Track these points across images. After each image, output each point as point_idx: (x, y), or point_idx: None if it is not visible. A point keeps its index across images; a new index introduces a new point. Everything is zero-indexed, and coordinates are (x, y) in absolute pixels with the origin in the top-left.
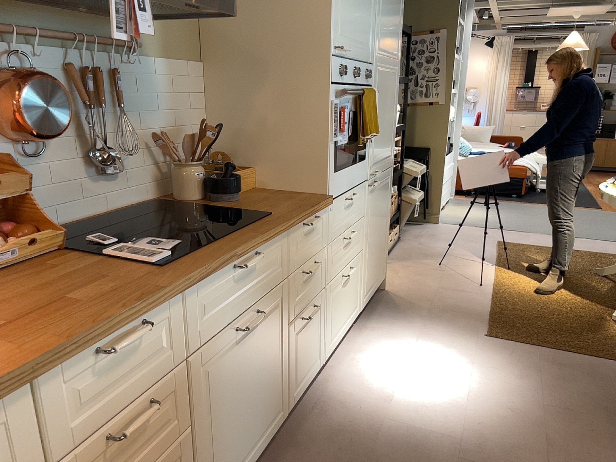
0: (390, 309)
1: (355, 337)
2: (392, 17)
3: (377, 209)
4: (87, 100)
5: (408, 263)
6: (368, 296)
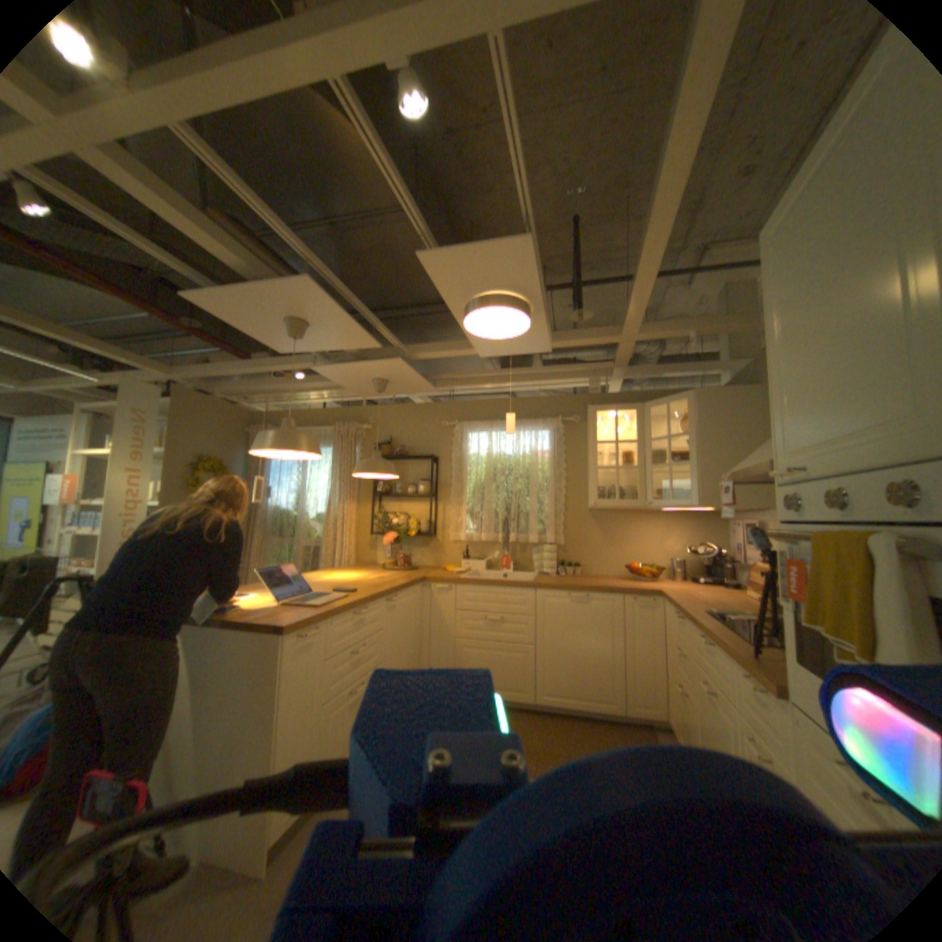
0: None
1: None
2: None
3: None
4: None
5: None
6: None
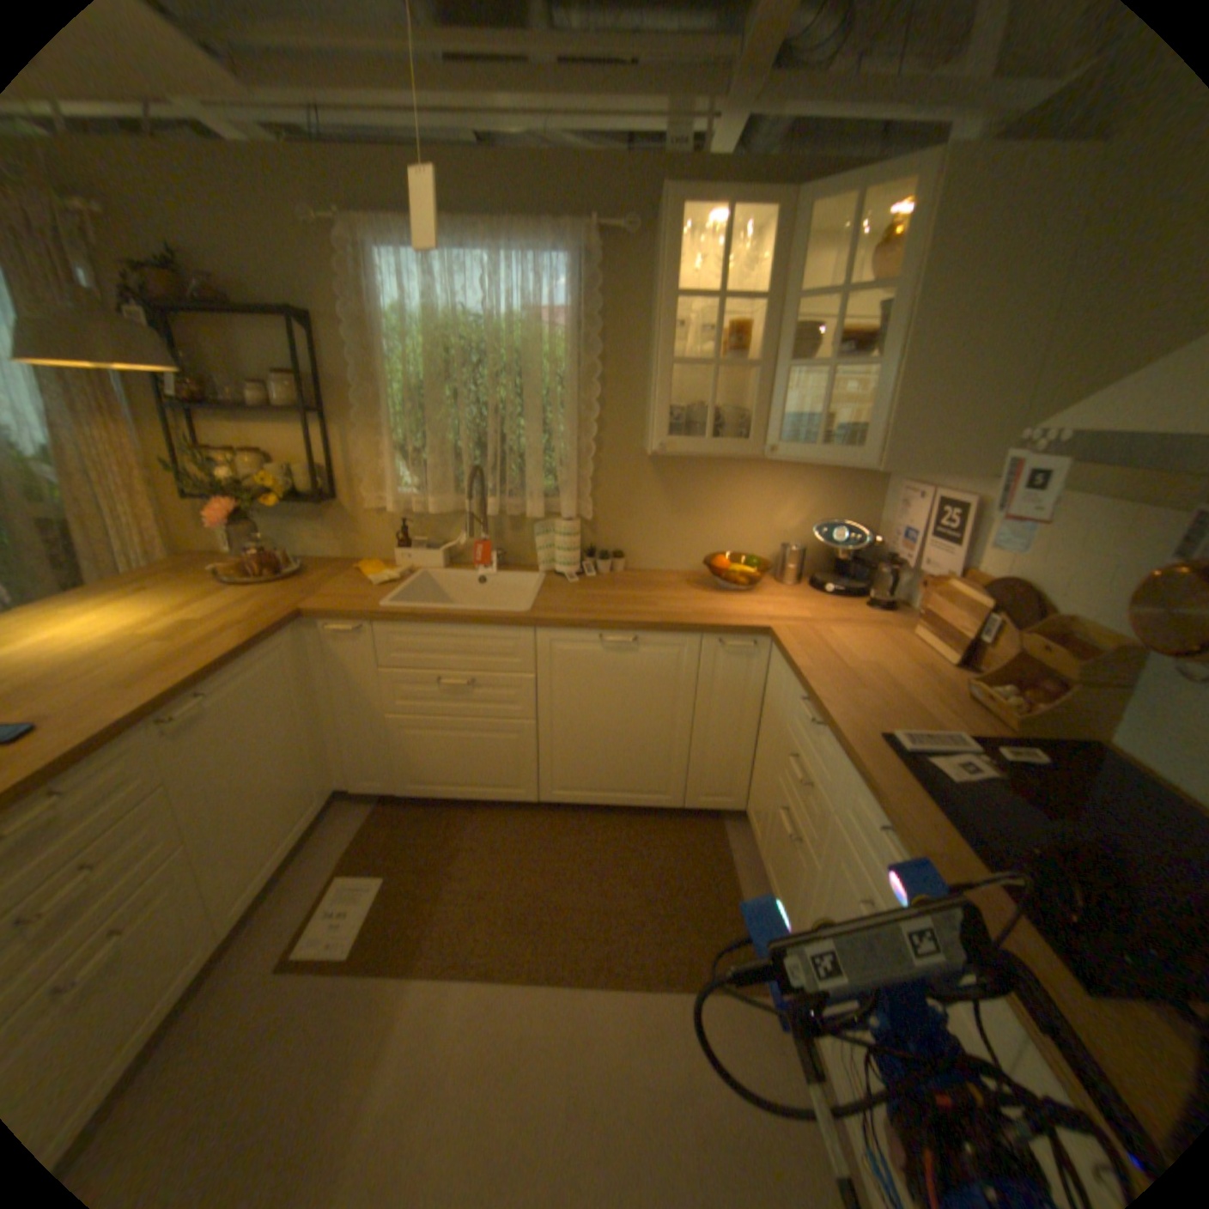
0: None
1: None
2: None
3: None
4: None
5: None
6: None
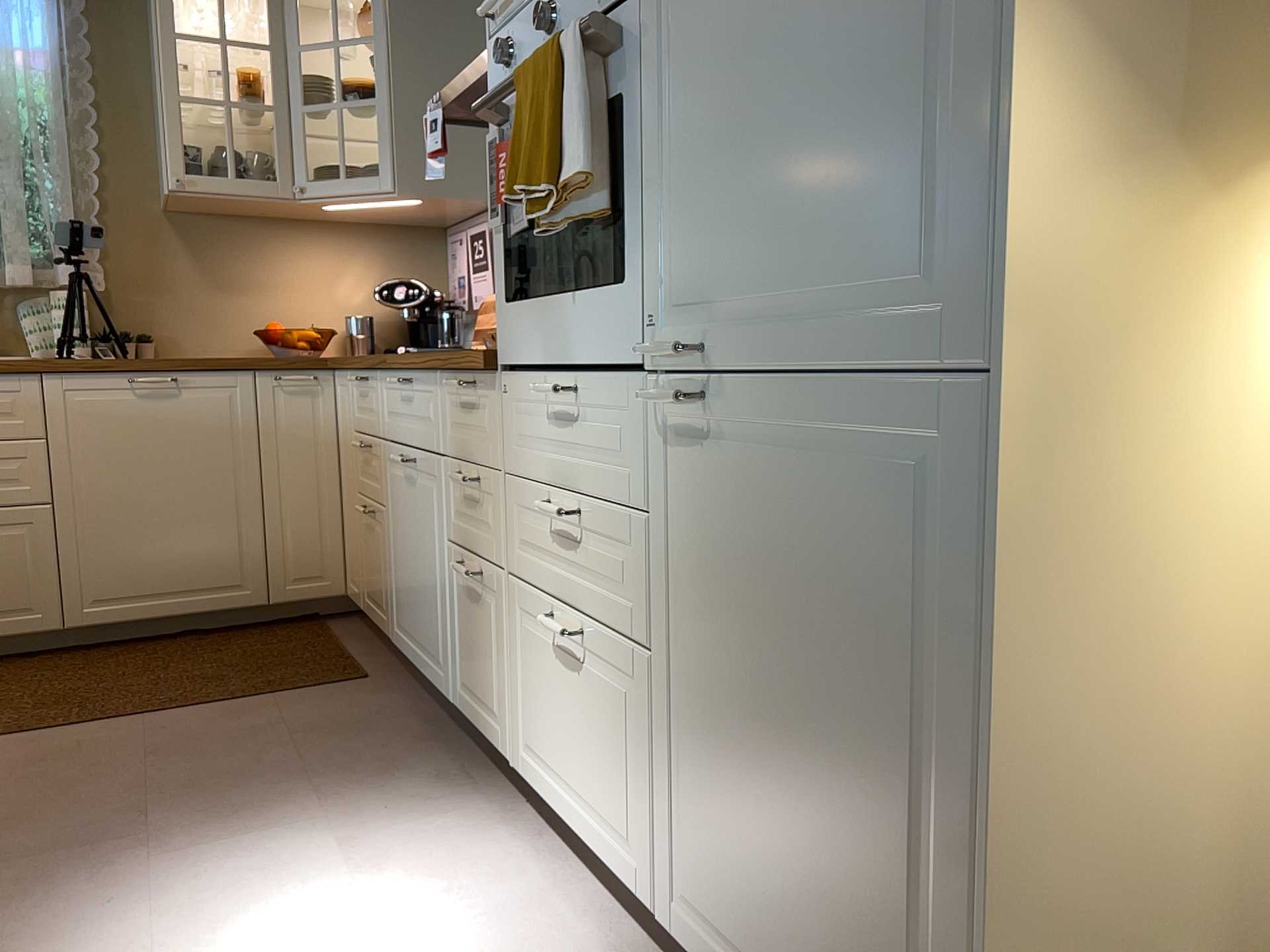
0: None
1: (613, 950)
2: None
3: (758, 570)
4: None
5: None
6: None
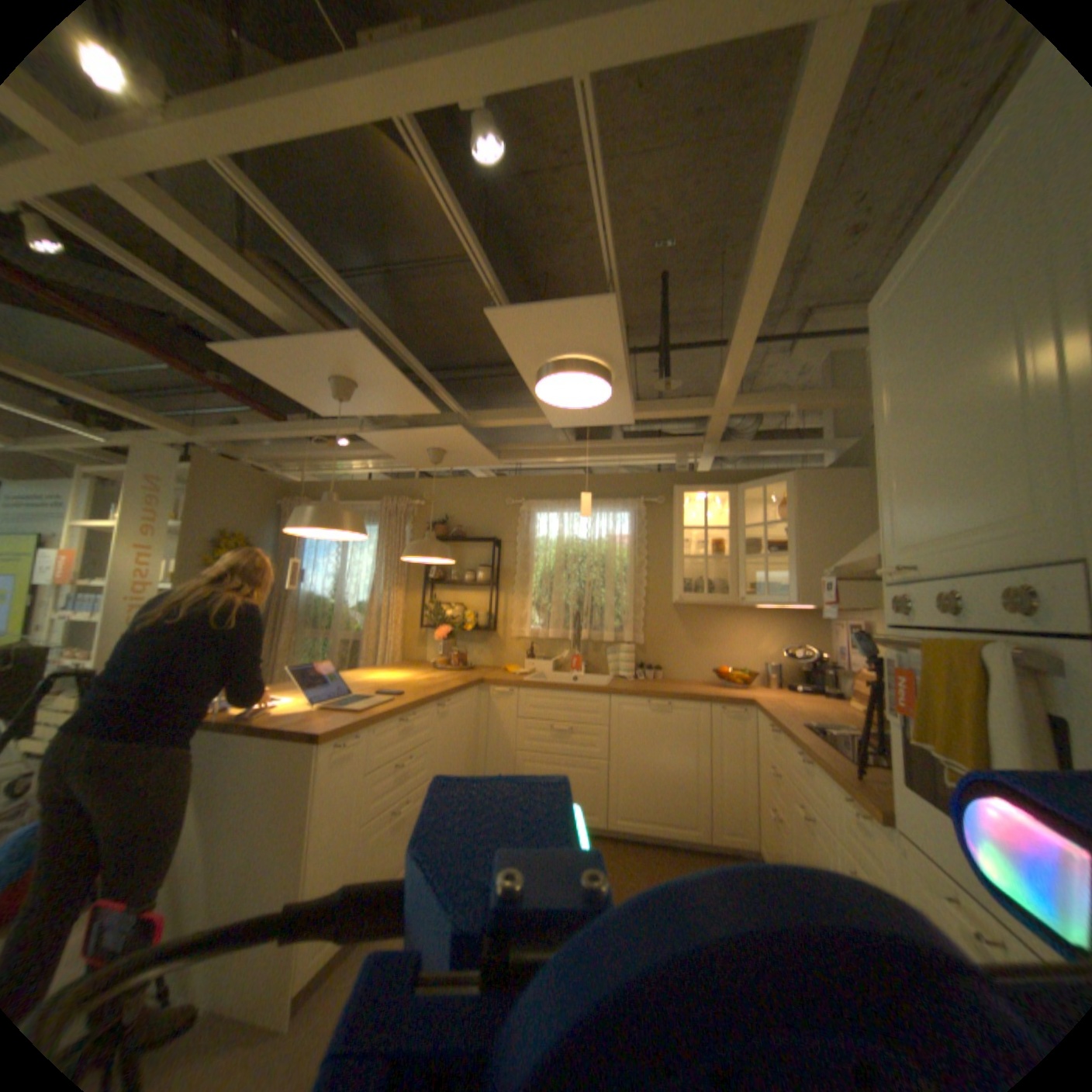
0: None
1: None
2: None
3: None
4: None
5: None
6: None
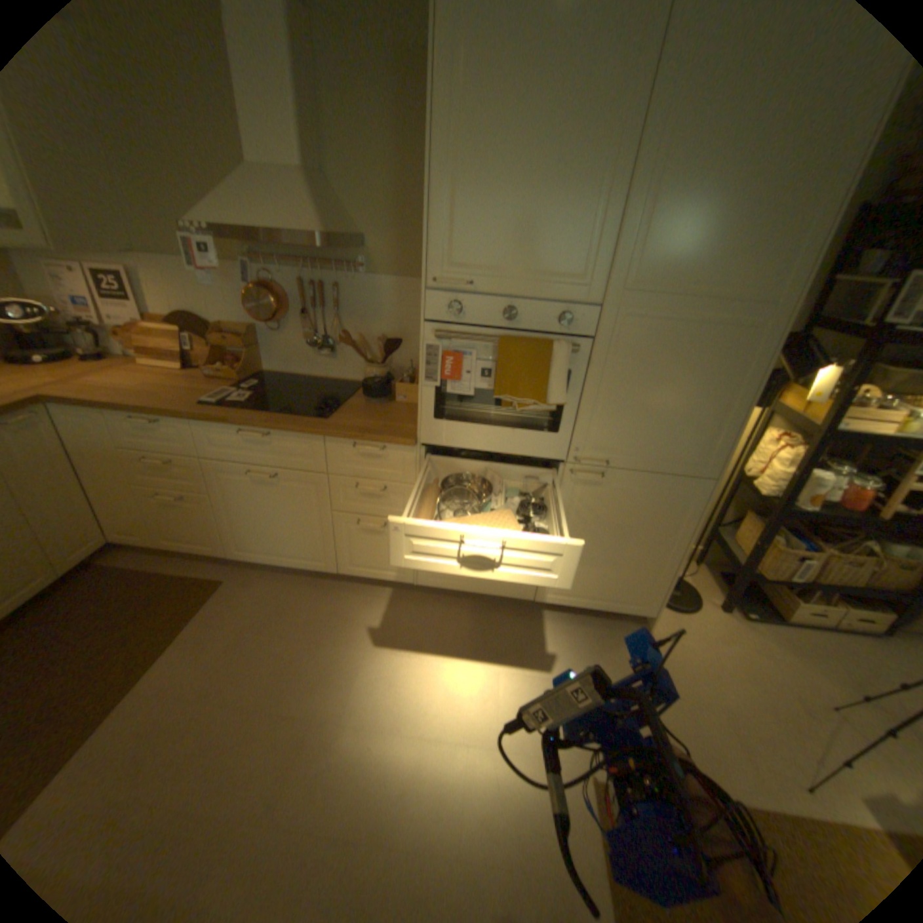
0: (593, 643)
1: (504, 614)
2: (735, 214)
3: (611, 514)
4: (305, 302)
5: (782, 658)
6: (569, 602)
